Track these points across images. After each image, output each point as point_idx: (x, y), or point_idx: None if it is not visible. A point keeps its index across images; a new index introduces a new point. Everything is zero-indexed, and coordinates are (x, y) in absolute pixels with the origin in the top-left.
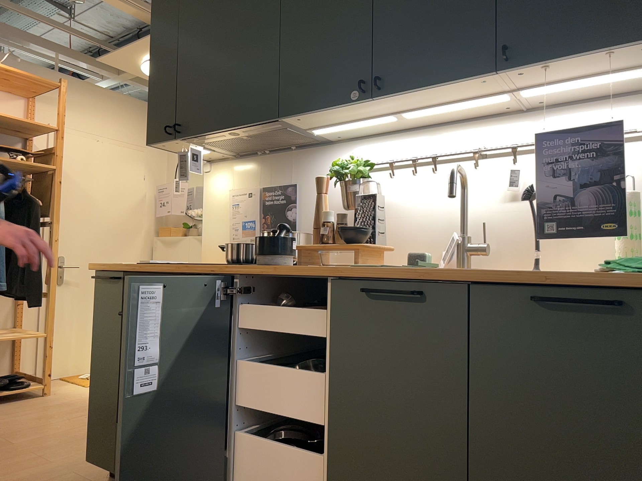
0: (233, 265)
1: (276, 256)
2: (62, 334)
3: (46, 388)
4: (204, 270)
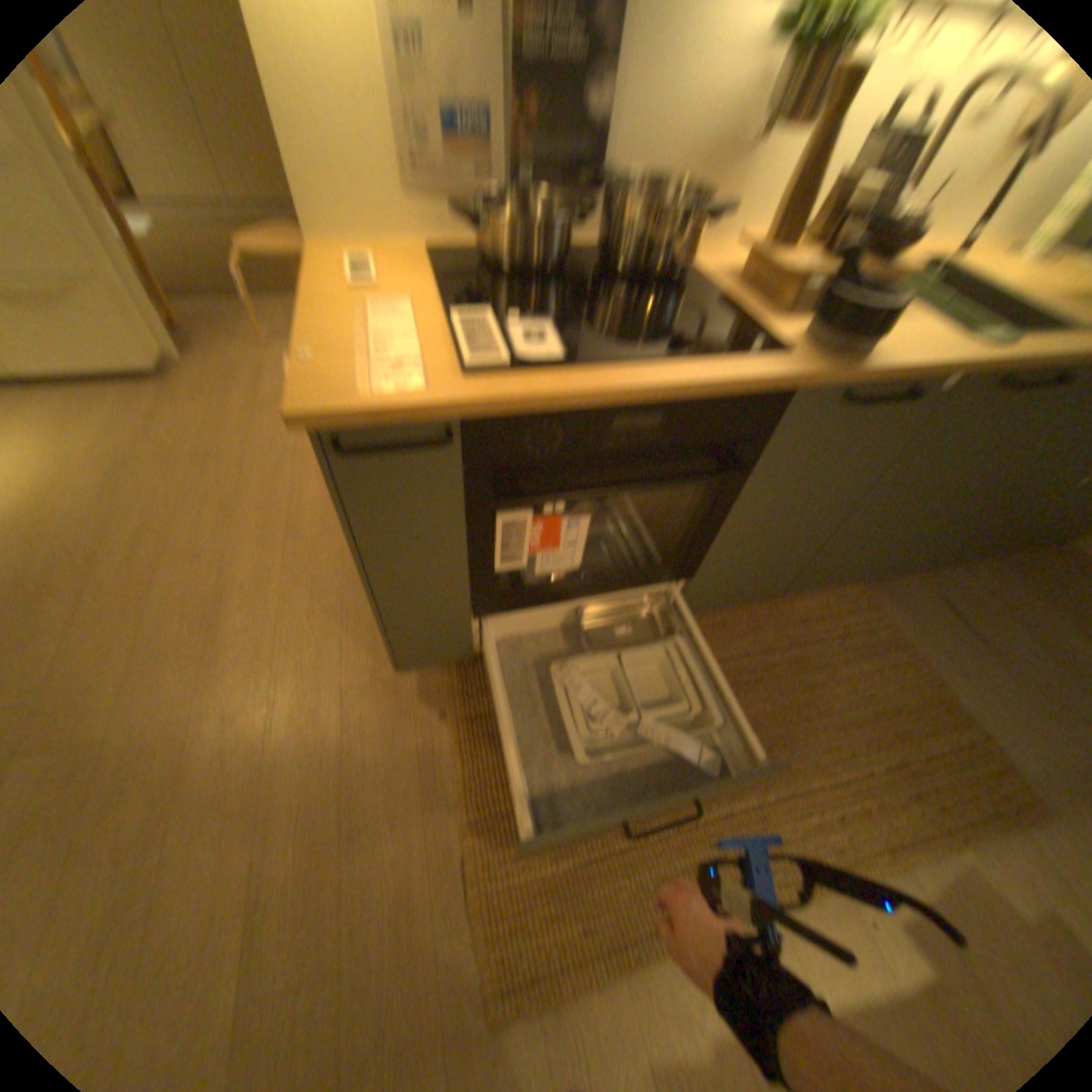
0: (782, 355)
1: (875, 332)
2: None
3: None
4: (732, 378)
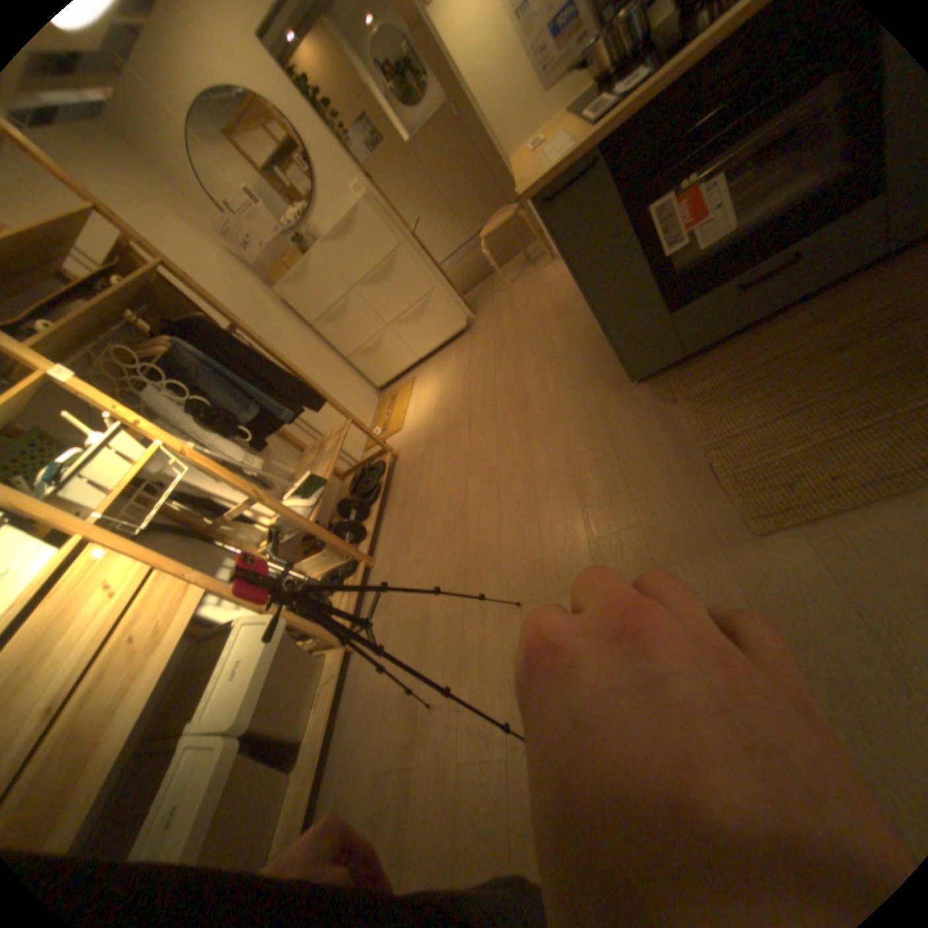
0: None
1: None
2: (328, 422)
3: (392, 450)
4: None
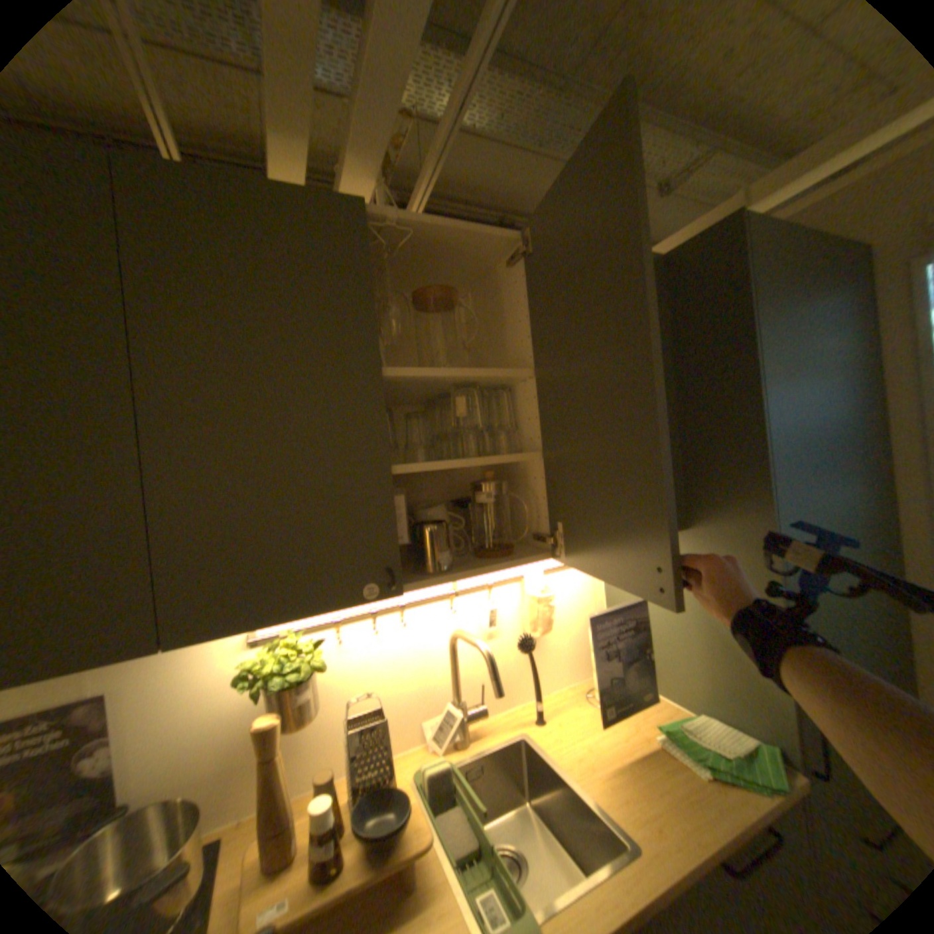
0: None
1: None
2: None
3: None
4: None
